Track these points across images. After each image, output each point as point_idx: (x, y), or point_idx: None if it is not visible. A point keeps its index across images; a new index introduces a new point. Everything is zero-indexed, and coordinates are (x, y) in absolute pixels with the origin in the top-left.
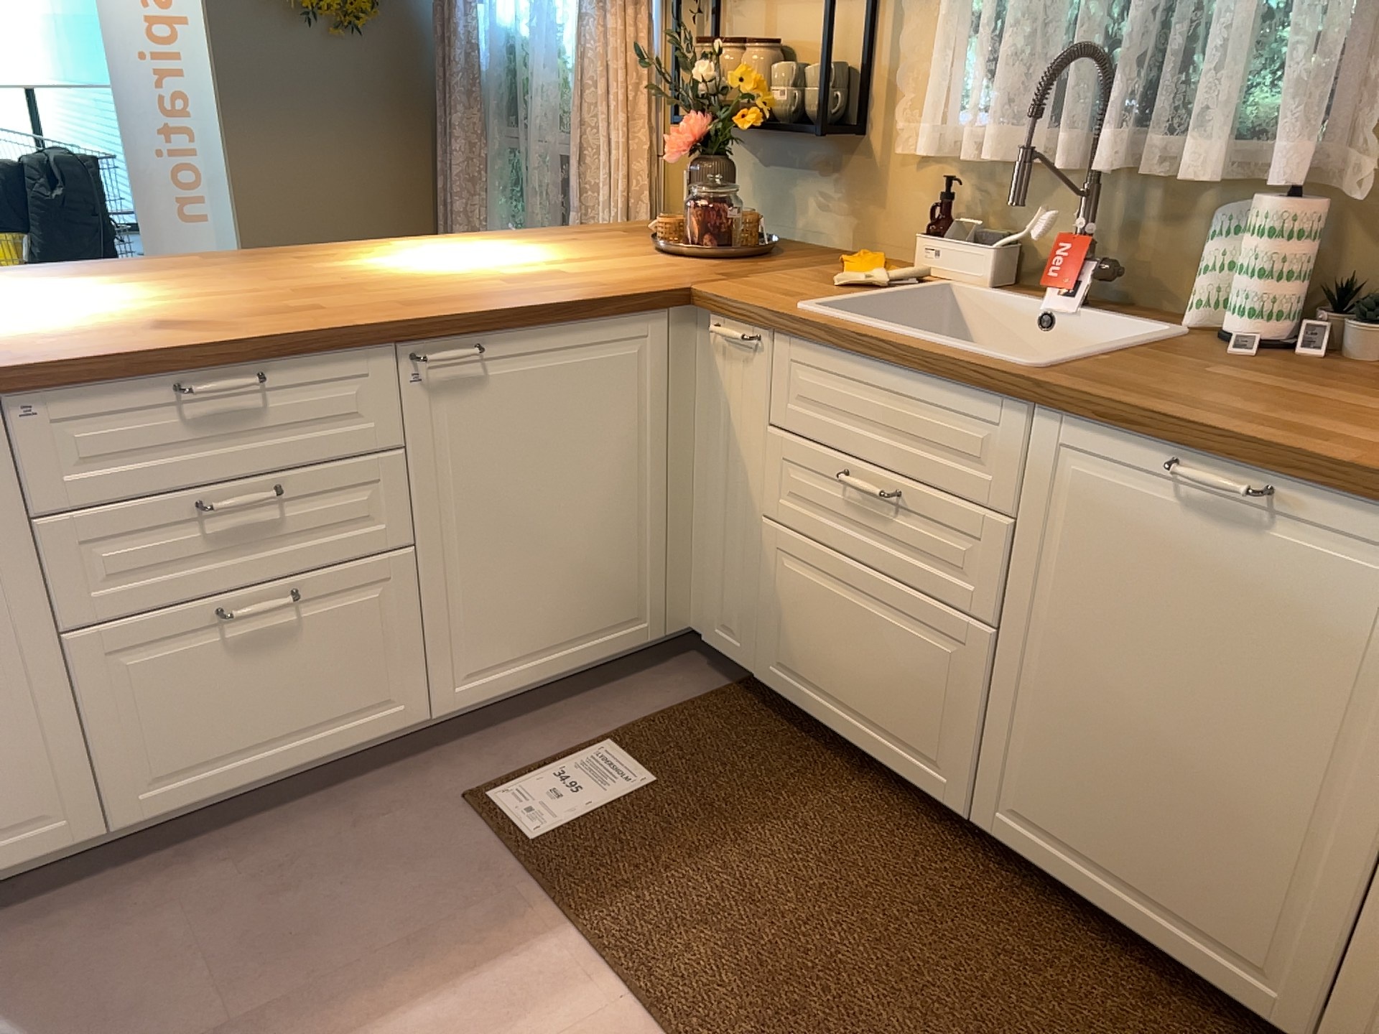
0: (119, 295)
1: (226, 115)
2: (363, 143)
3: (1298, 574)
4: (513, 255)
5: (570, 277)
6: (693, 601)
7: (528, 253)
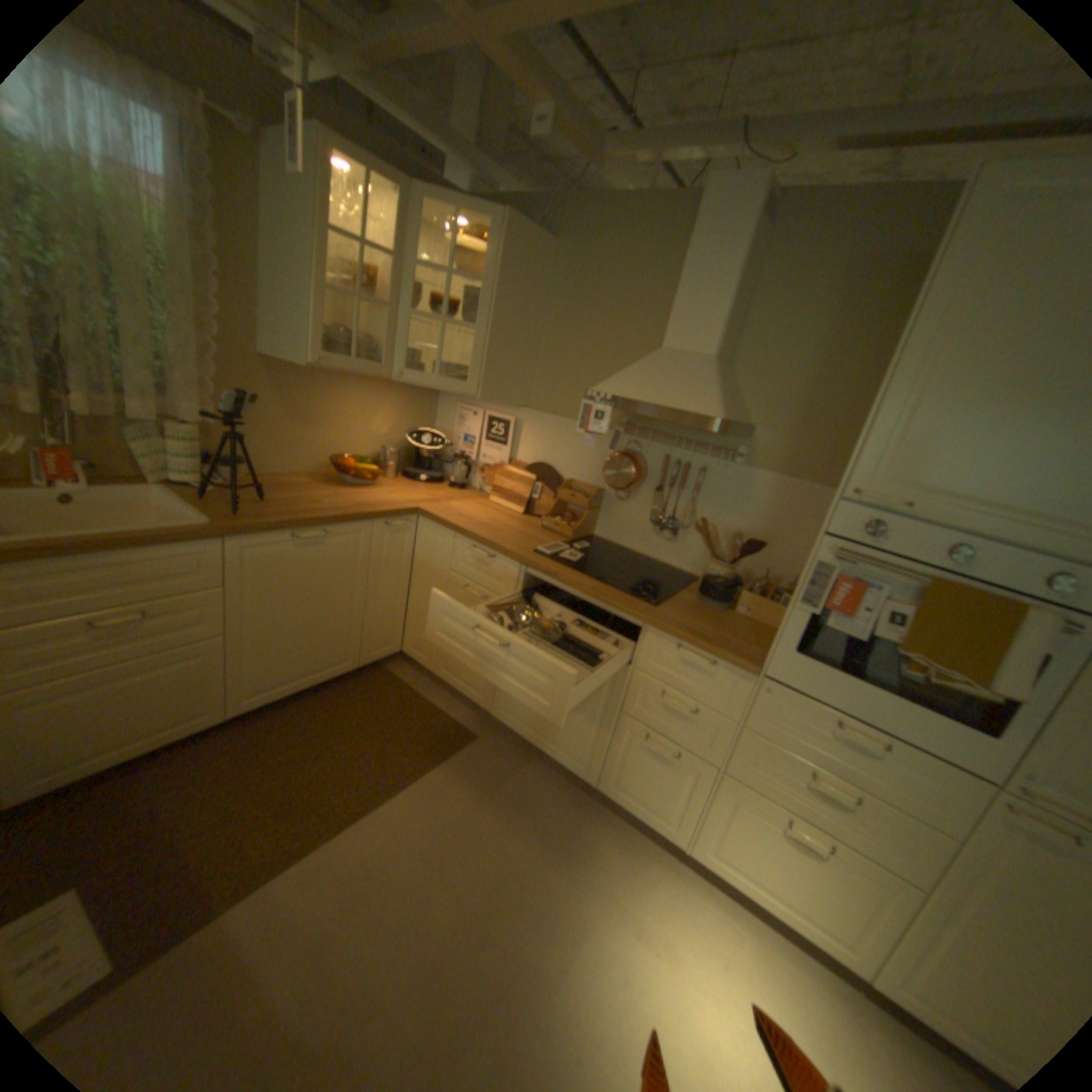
0: None
1: None
2: None
3: (334, 552)
4: None
5: None
6: None
7: None
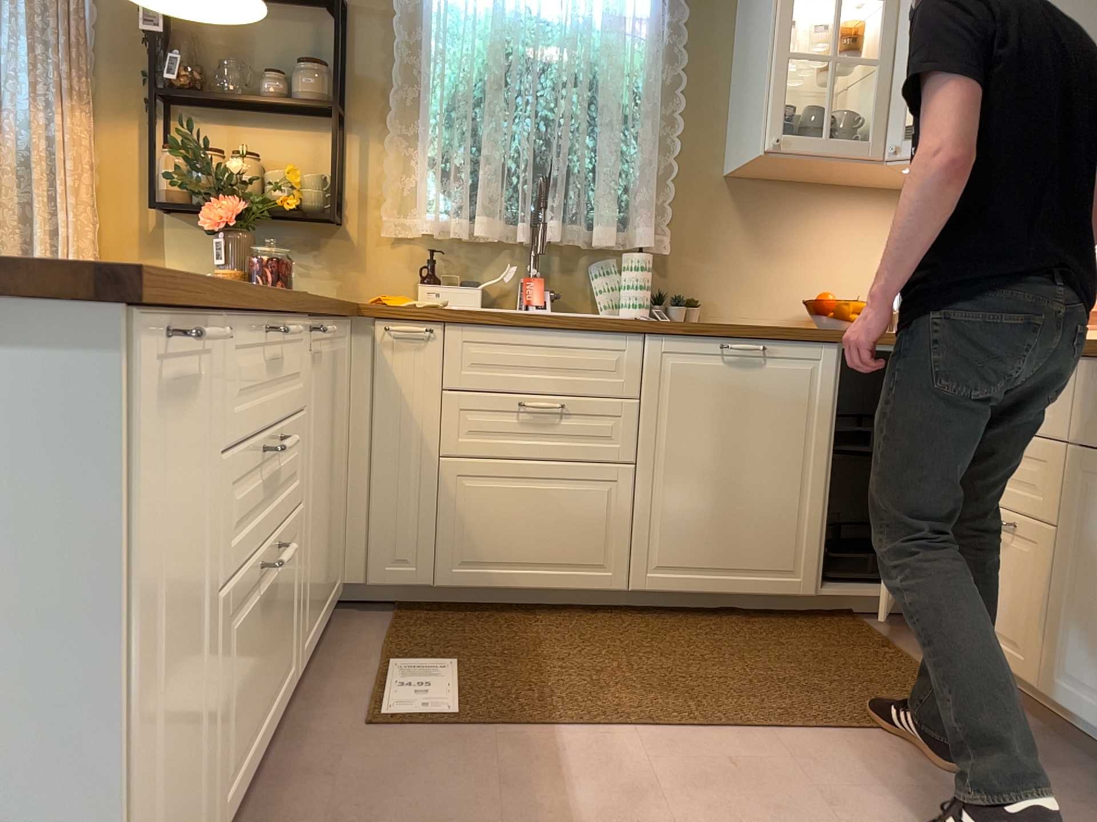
0: None
1: None
2: None
3: (780, 379)
4: None
5: None
6: (349, 558)
7: None
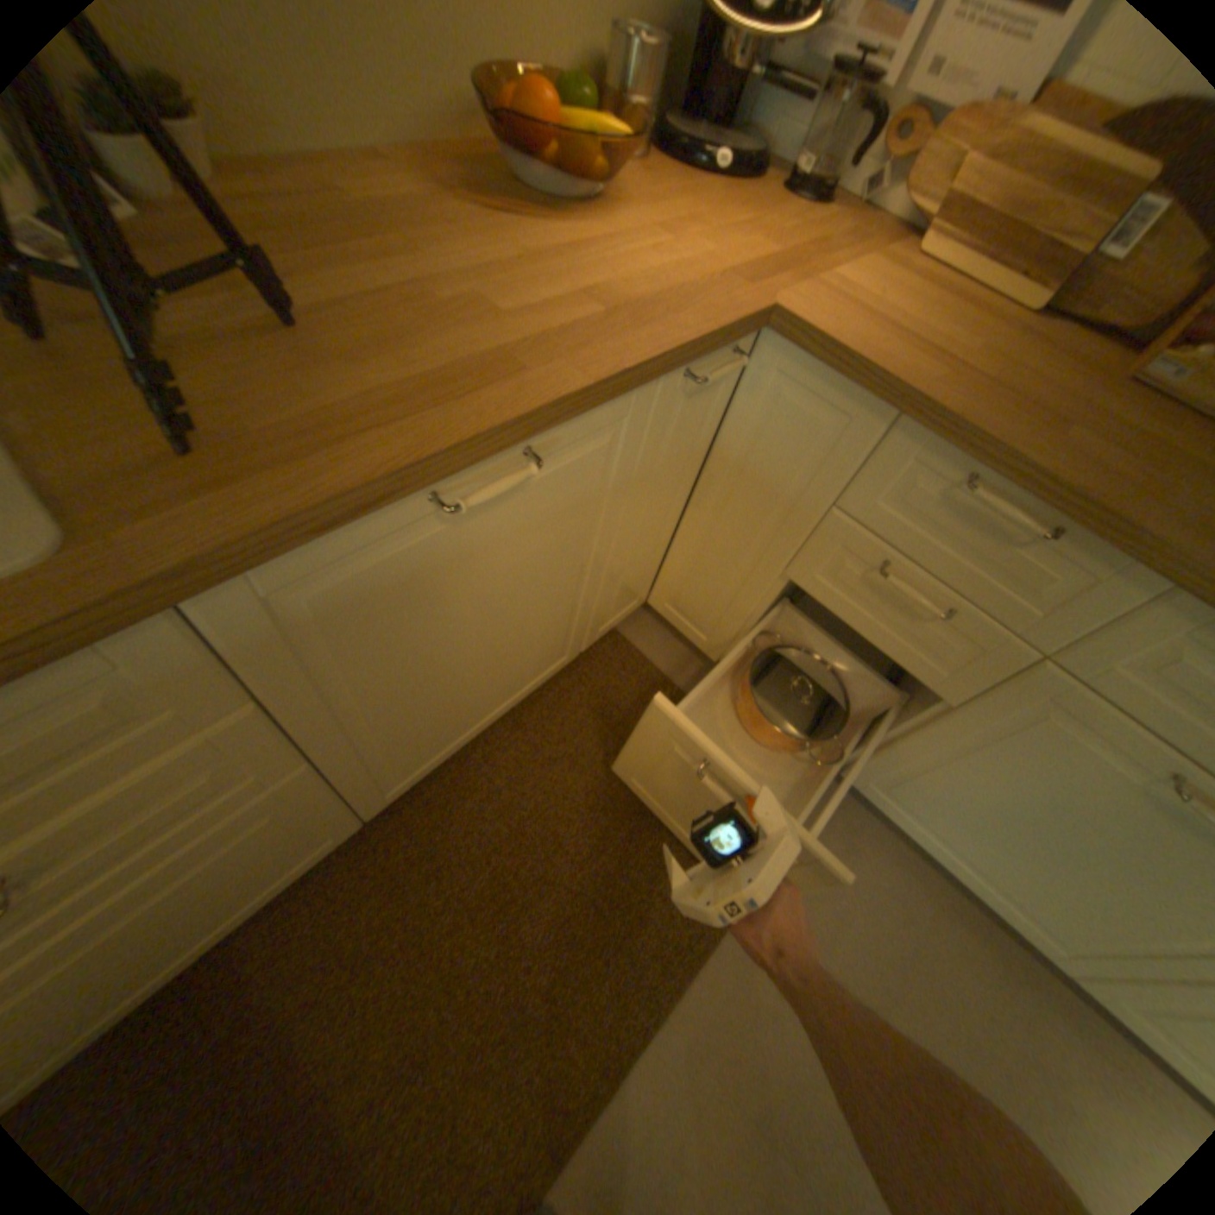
0: None
1: None
2: None
3: (558, 491)
4: None
5: None
6: None
7: None
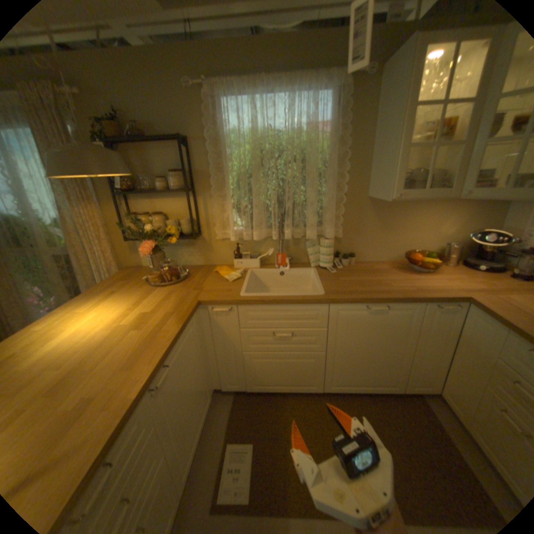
0: None
1: None
2: None
3: (395, 318)
4: (106, 312)
5: (154, 314)
6: (214, 382)
7: (110, 307)
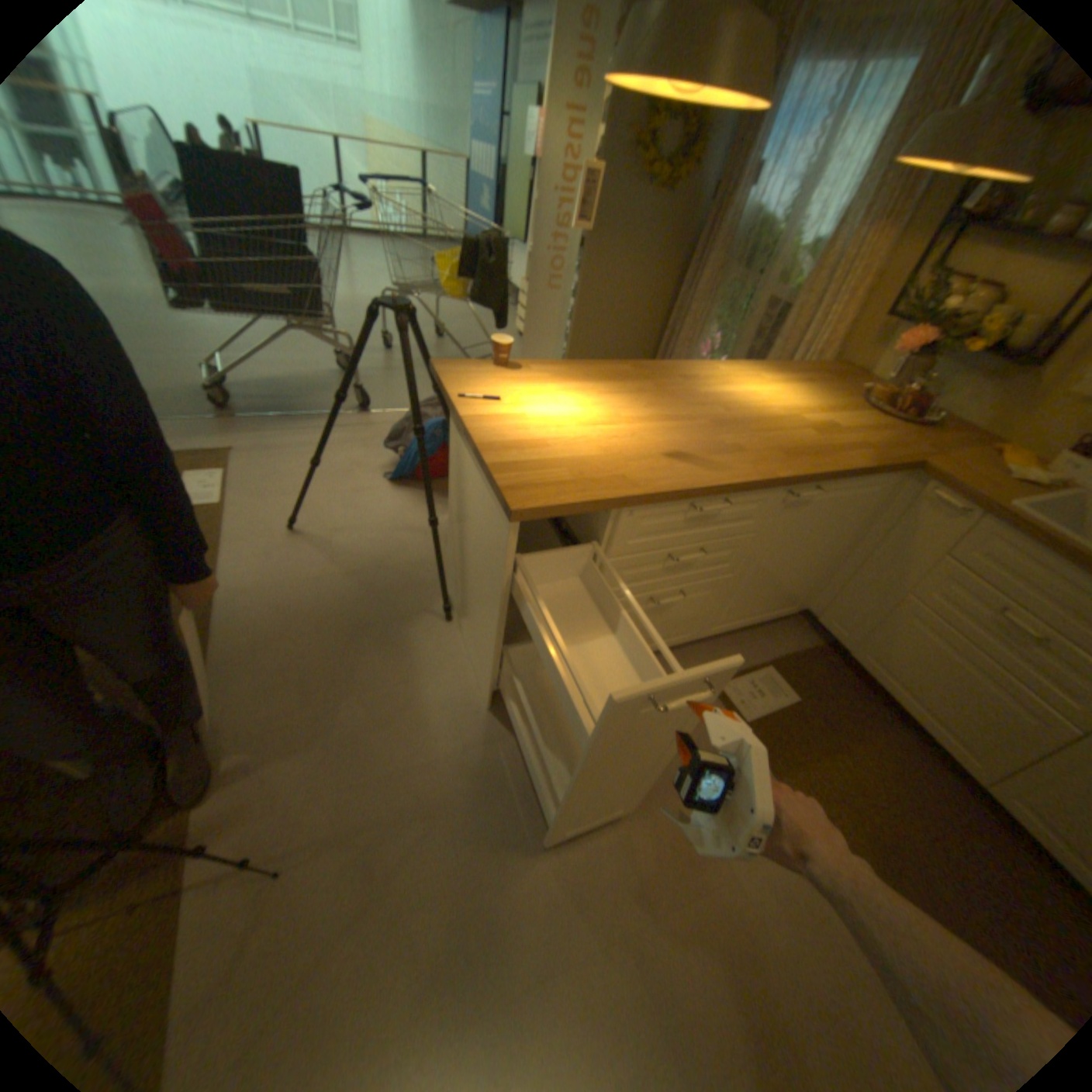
0: (623, 408)
1: (589, 232)
2: (649, 257)
3: None
4: (793, 395)
5: (849, 433)
6: (820, 600)
7: (800, 394)
